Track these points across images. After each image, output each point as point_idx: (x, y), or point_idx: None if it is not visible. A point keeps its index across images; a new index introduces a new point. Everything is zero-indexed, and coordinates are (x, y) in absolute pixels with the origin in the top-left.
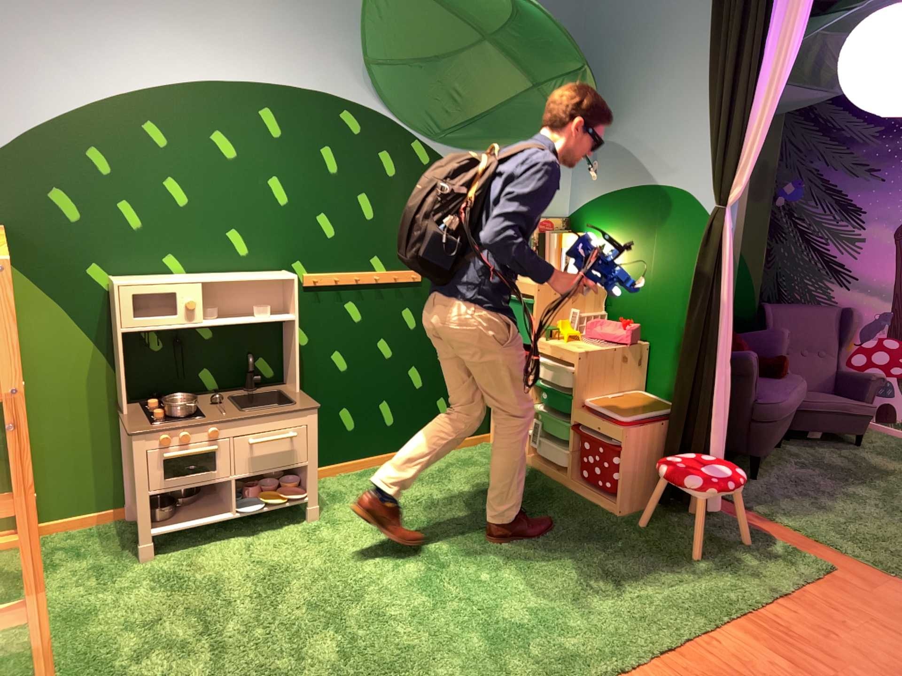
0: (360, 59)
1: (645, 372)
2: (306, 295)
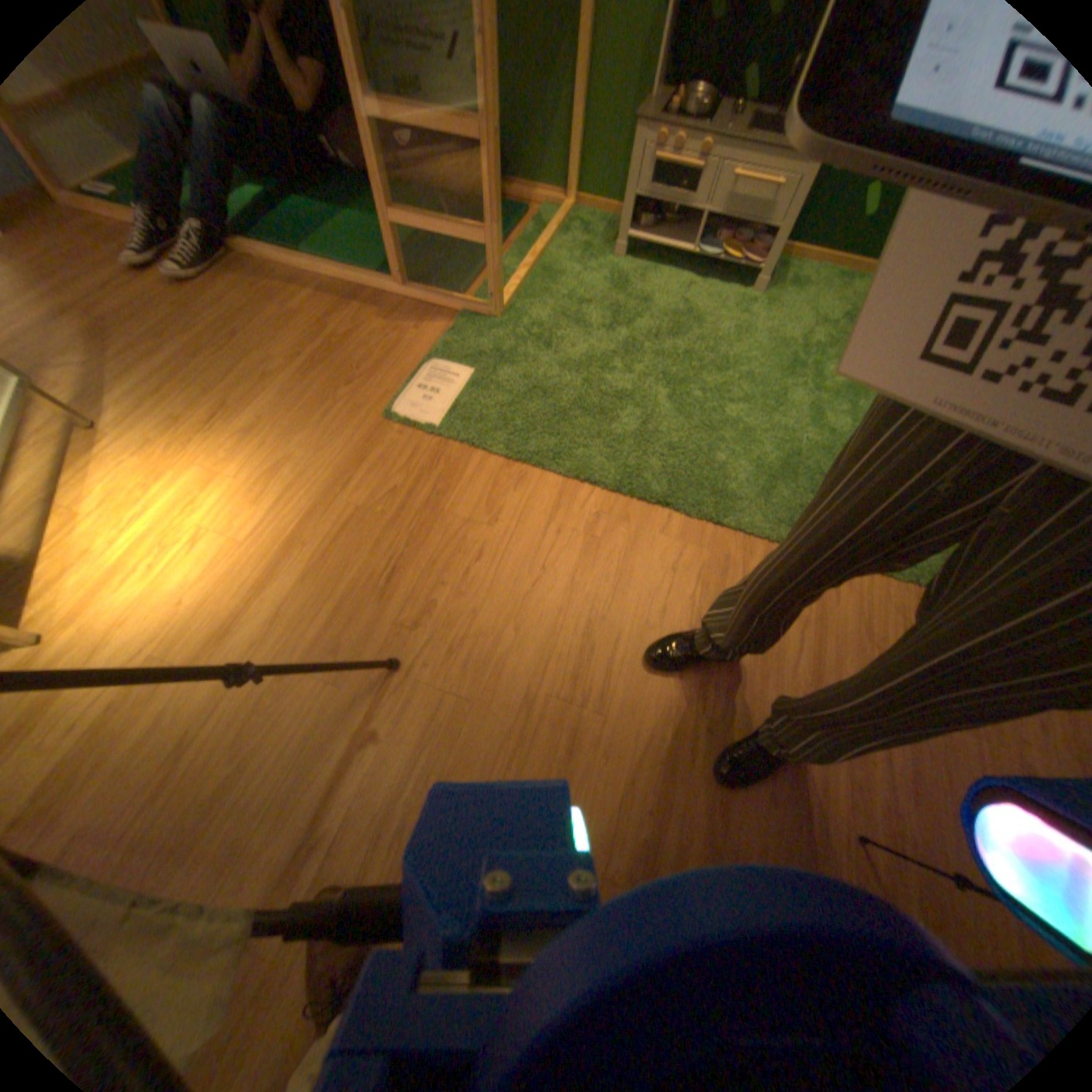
0: None
1: None
2: None
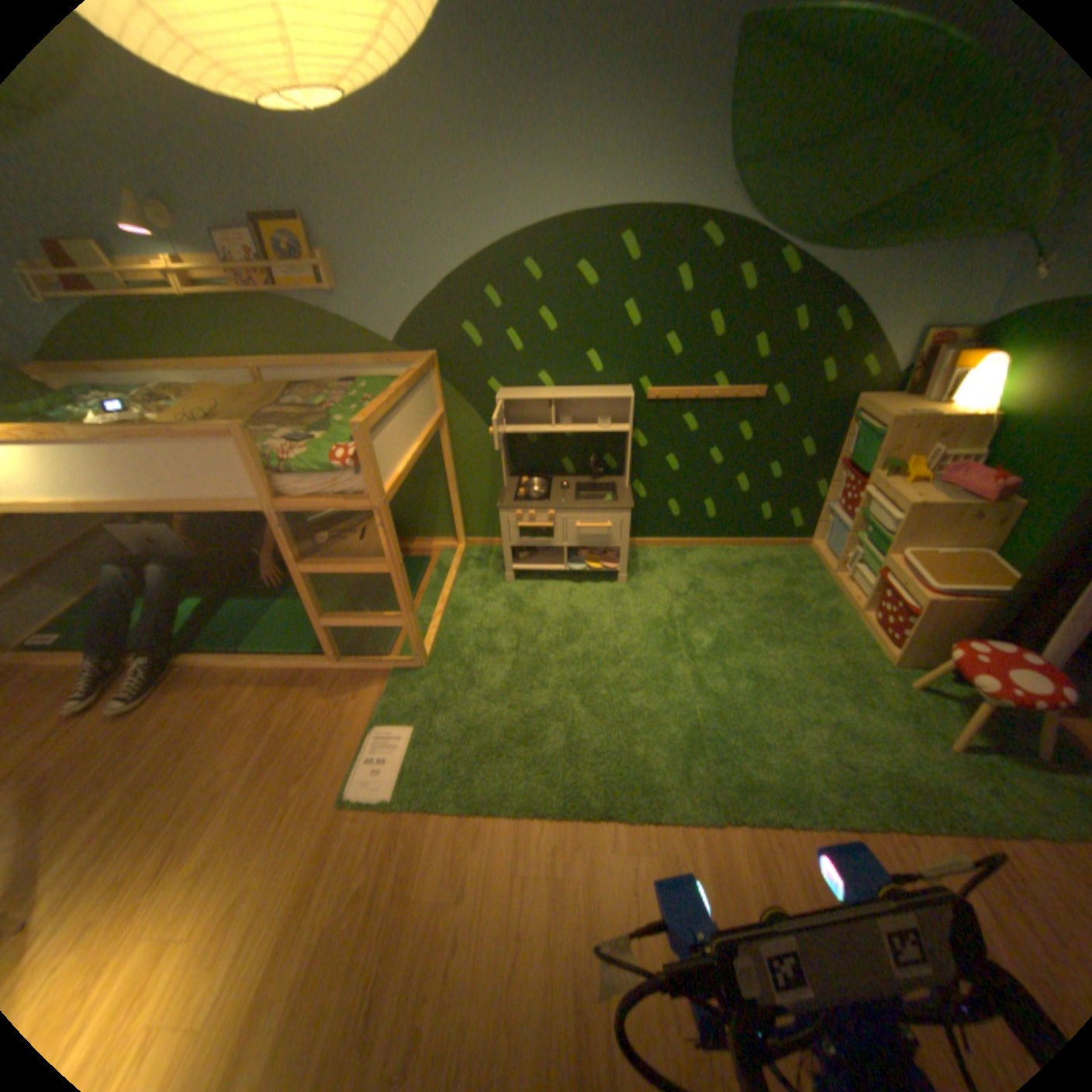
0: (732, 150)
1: (1013, 535)
2: (646, 407)
